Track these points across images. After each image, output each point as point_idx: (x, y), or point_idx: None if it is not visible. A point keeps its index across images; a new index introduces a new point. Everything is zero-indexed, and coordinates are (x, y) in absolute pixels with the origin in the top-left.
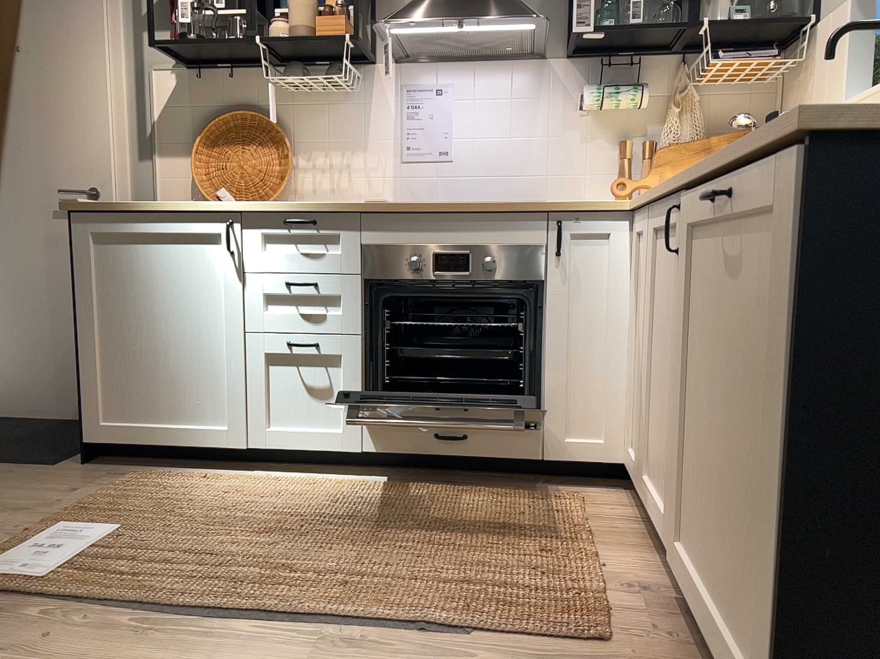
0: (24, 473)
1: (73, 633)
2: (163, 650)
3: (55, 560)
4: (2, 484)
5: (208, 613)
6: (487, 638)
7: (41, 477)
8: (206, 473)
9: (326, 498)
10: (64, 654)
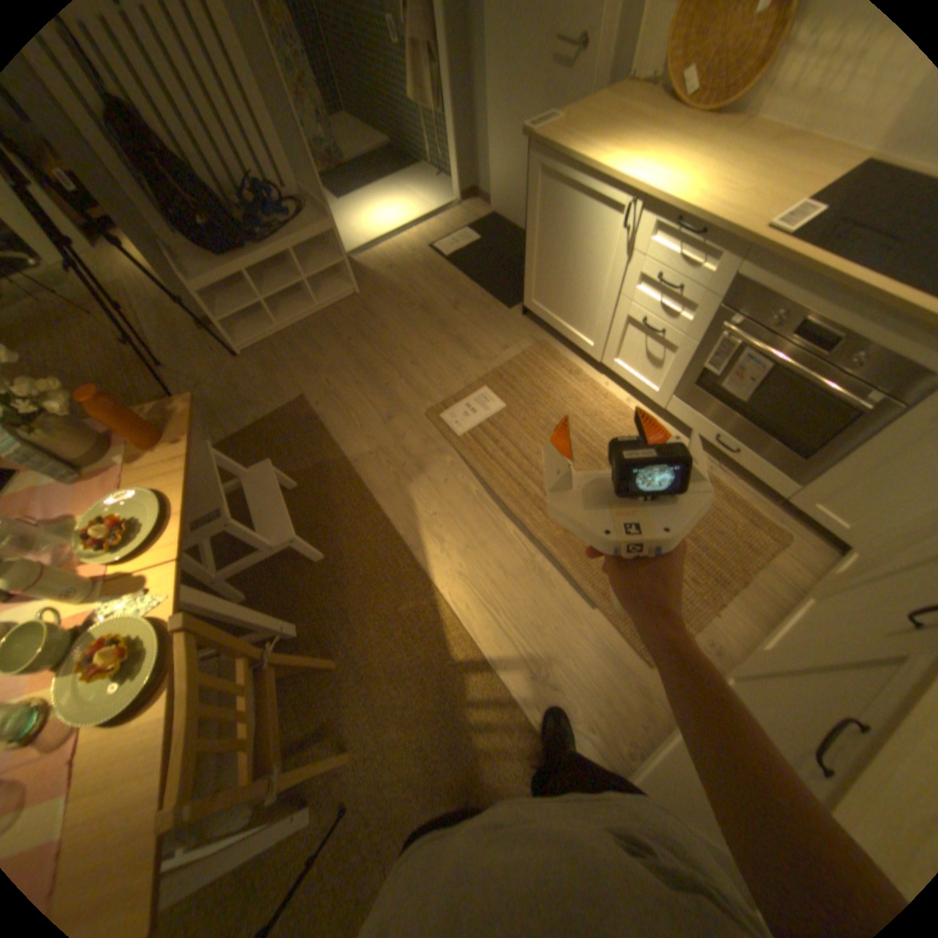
0: (494, 312)
1: (456, 480)
2: (478, 515)
3: (470, 420)
4: (480, 321)
5: (503, 504)
6: (597, 614)
7: (499, 322)
8: (574, 364)
9: (618, 434)
10: (448, 492)
